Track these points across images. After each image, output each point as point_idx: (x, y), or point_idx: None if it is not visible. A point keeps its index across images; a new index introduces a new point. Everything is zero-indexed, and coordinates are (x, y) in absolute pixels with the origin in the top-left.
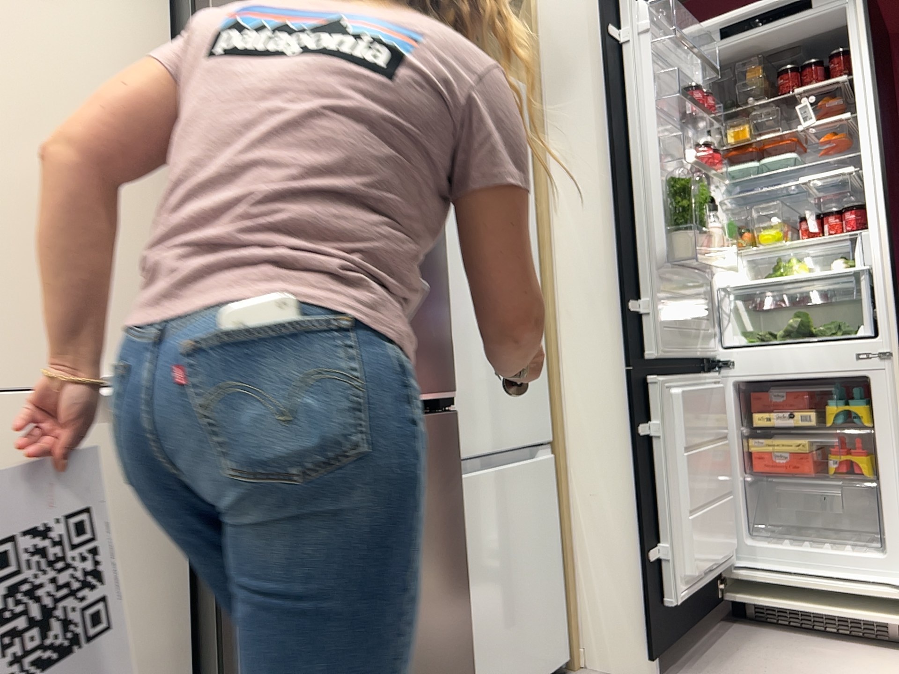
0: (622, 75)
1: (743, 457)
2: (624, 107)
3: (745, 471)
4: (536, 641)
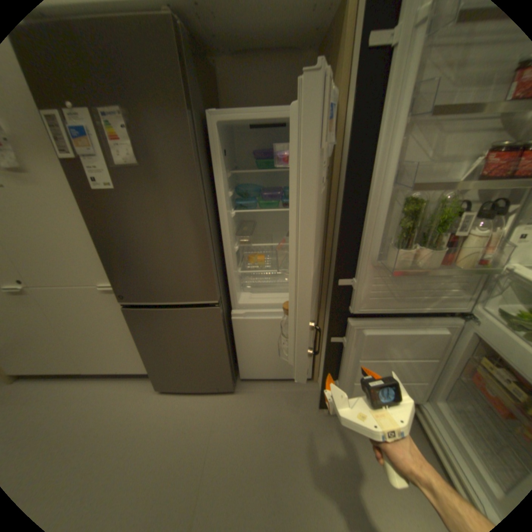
0: (382, 89)
1: (463, 369)
2: (376, 127)
3: (459, 375)
4: (286, 368)
